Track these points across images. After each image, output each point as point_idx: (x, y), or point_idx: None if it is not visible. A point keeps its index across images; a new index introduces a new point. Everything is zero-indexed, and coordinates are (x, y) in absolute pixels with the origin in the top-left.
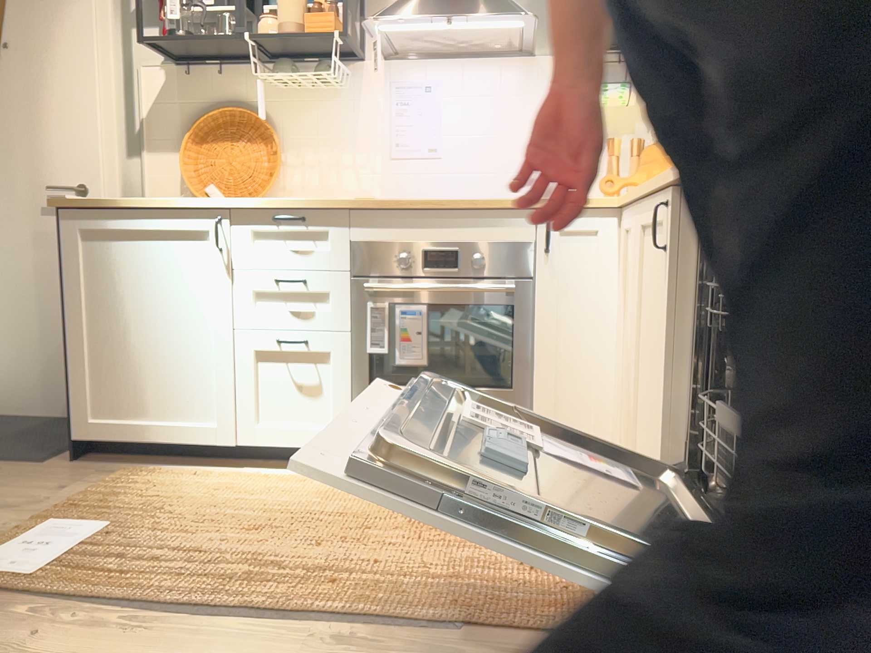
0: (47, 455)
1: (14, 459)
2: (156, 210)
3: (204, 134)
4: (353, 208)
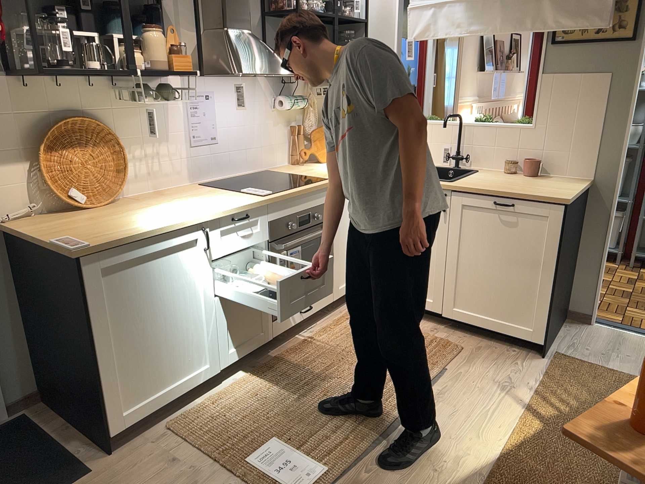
0: (73, 467)
1: None
2: (159, 234)
3: (52, 143)
4: (270, 202)
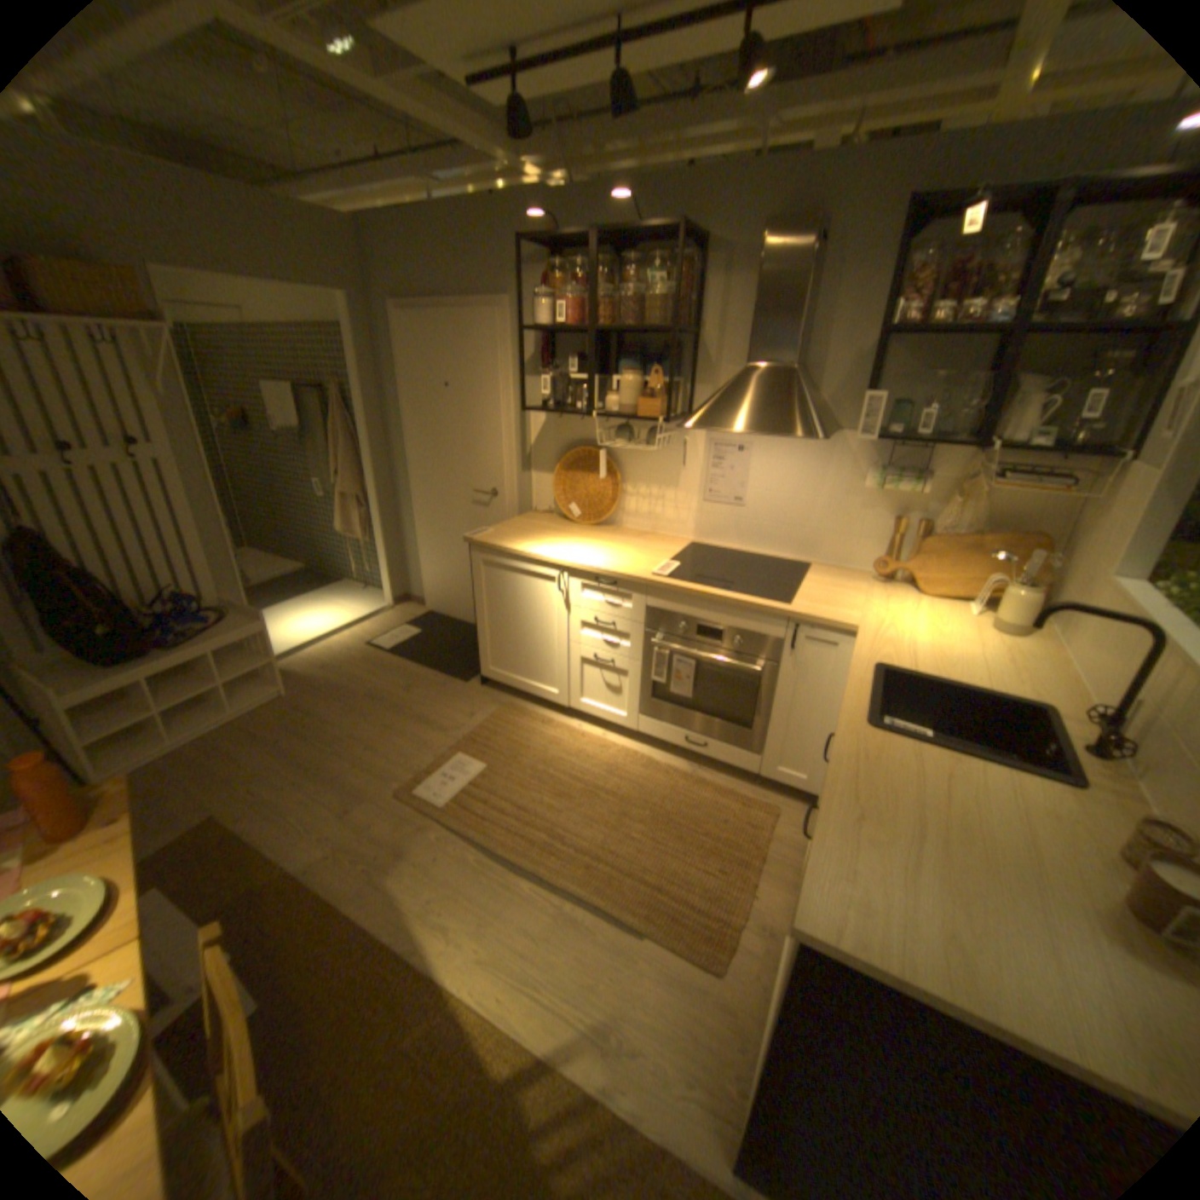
0: (471, 674)
1: (454, 674)
2: (524, 556)
3: (570, 464)
4: (648, 585)
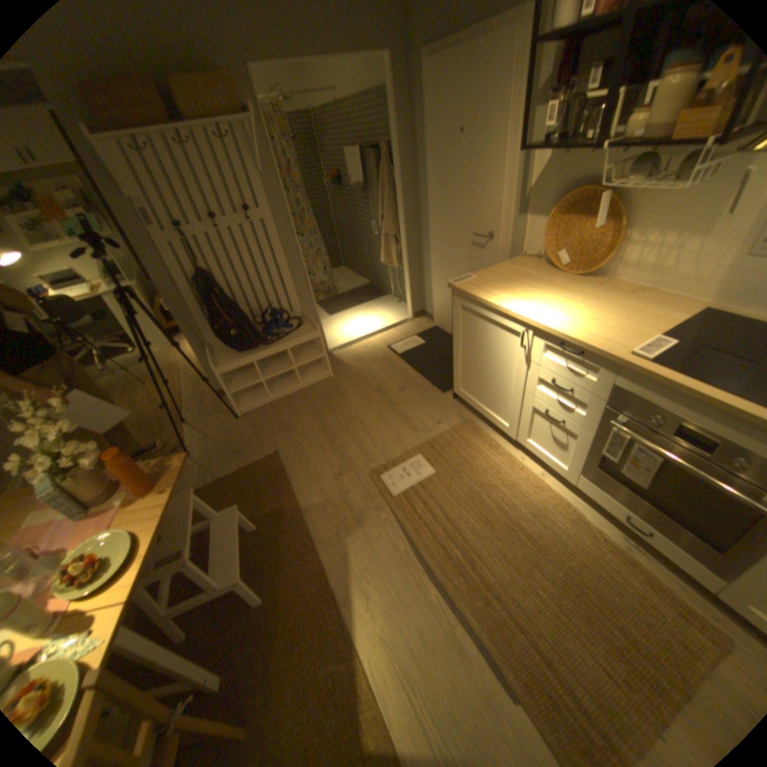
0: (448, 386)
1: (436, 383)
2: (495, 307)
3: (569, 205)
4: (624, 364)
